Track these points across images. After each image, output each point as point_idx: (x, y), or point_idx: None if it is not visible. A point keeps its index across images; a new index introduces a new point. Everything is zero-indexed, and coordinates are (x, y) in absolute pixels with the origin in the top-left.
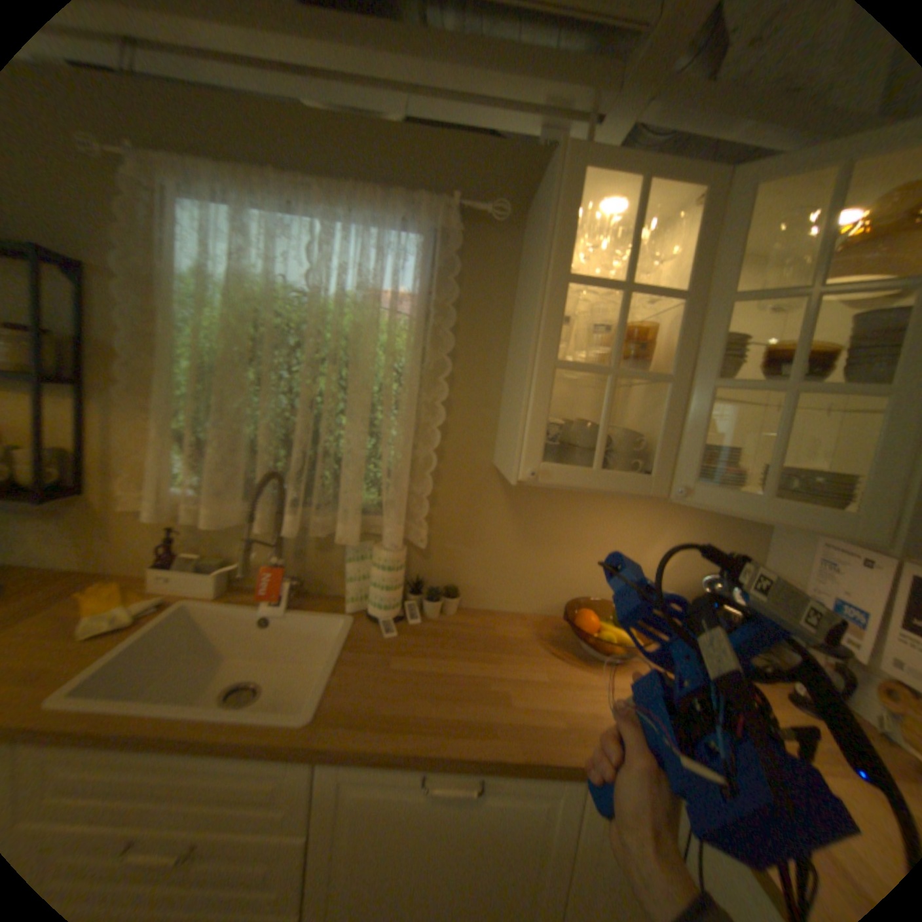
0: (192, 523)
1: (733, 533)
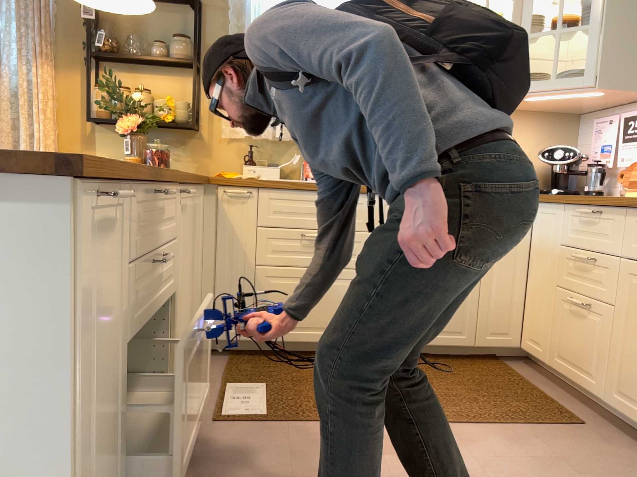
0: (268, 136)
1: (555, 135)
